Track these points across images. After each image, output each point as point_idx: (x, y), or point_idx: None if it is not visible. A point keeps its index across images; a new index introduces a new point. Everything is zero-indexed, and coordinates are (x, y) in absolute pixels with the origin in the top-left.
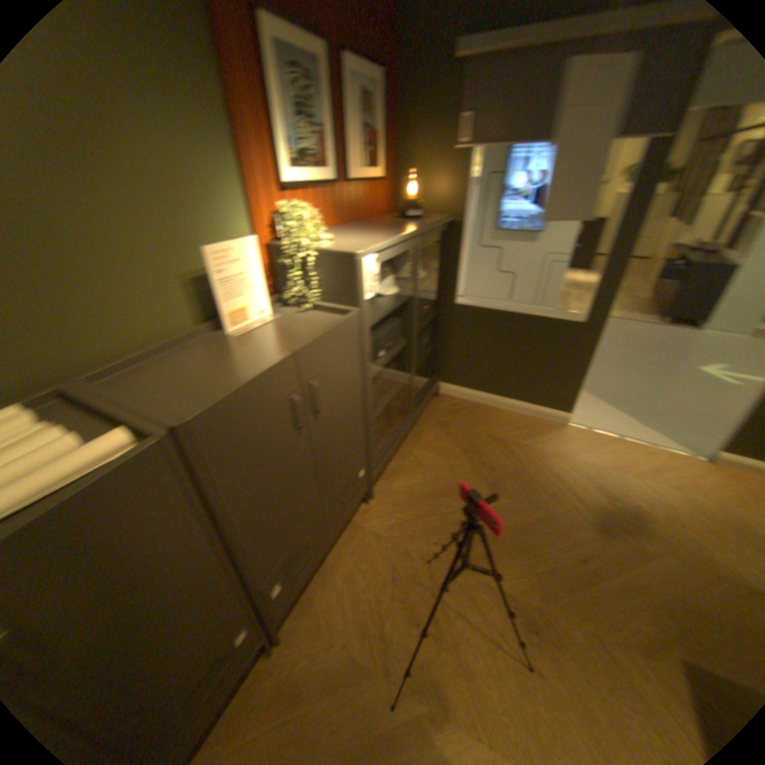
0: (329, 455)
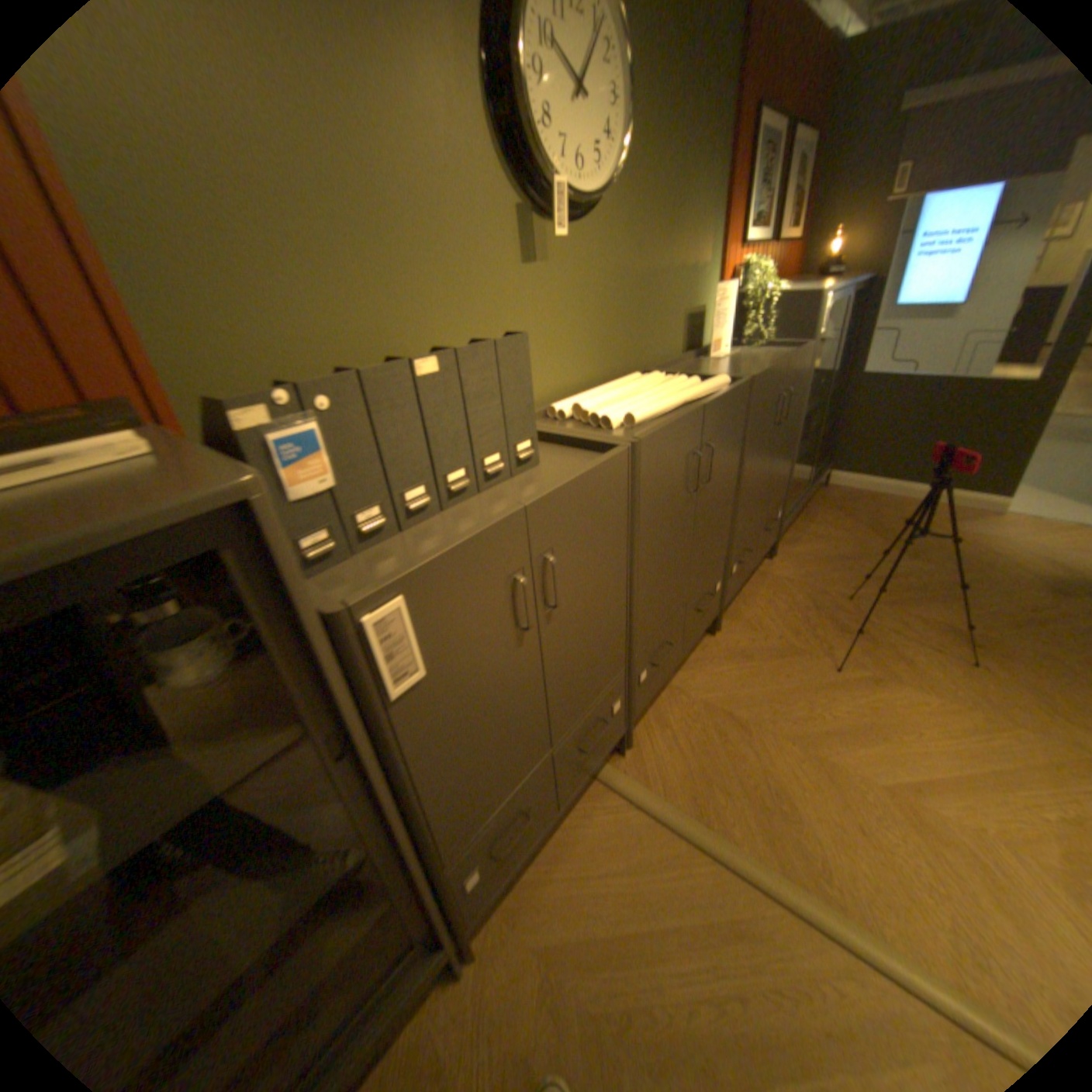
0: (775, 470)
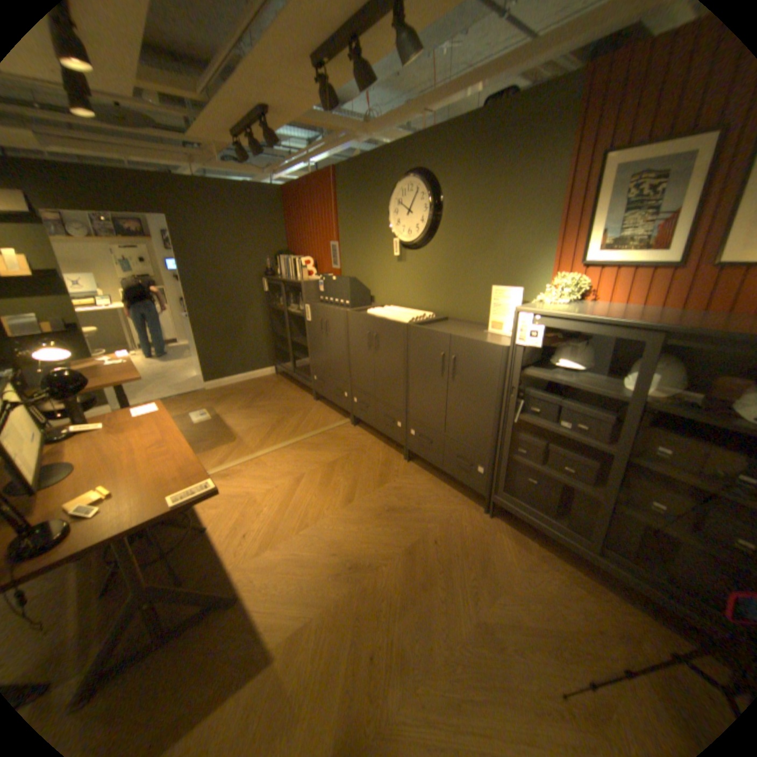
0: (455, 411)
